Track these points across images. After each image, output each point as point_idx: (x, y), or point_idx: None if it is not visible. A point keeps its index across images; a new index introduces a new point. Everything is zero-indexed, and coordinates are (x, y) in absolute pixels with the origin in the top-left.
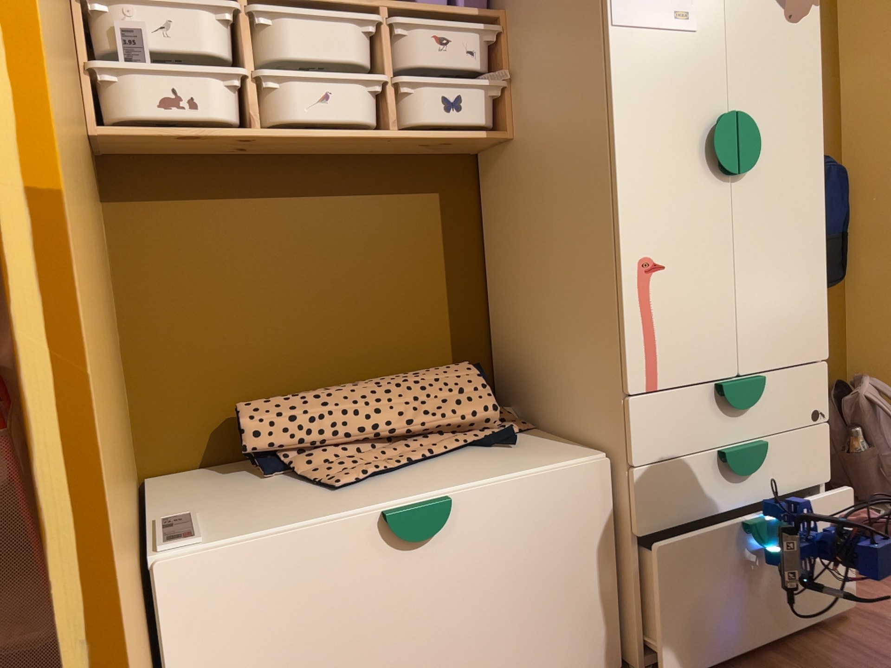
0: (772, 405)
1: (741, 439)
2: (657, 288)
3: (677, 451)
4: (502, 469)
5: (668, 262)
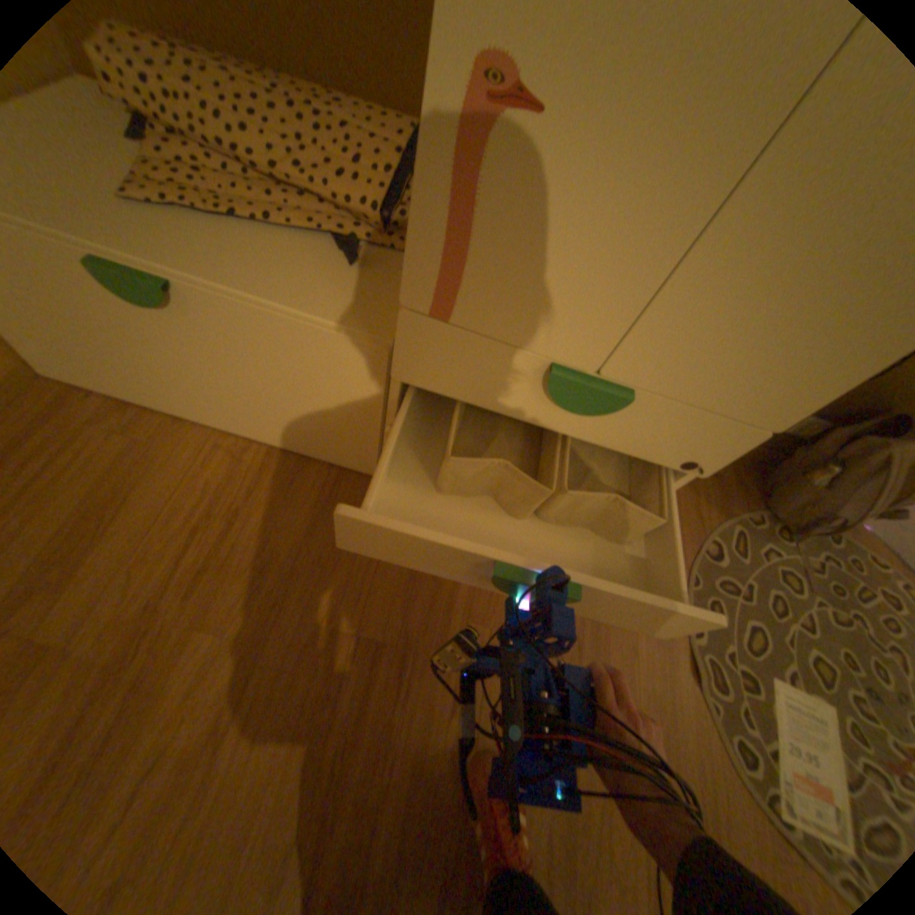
0: (627, 424)
1: (553, 427)
2: (503, 147)
3: (456, 391)
4: (276, 282)
5: (556, 91)
